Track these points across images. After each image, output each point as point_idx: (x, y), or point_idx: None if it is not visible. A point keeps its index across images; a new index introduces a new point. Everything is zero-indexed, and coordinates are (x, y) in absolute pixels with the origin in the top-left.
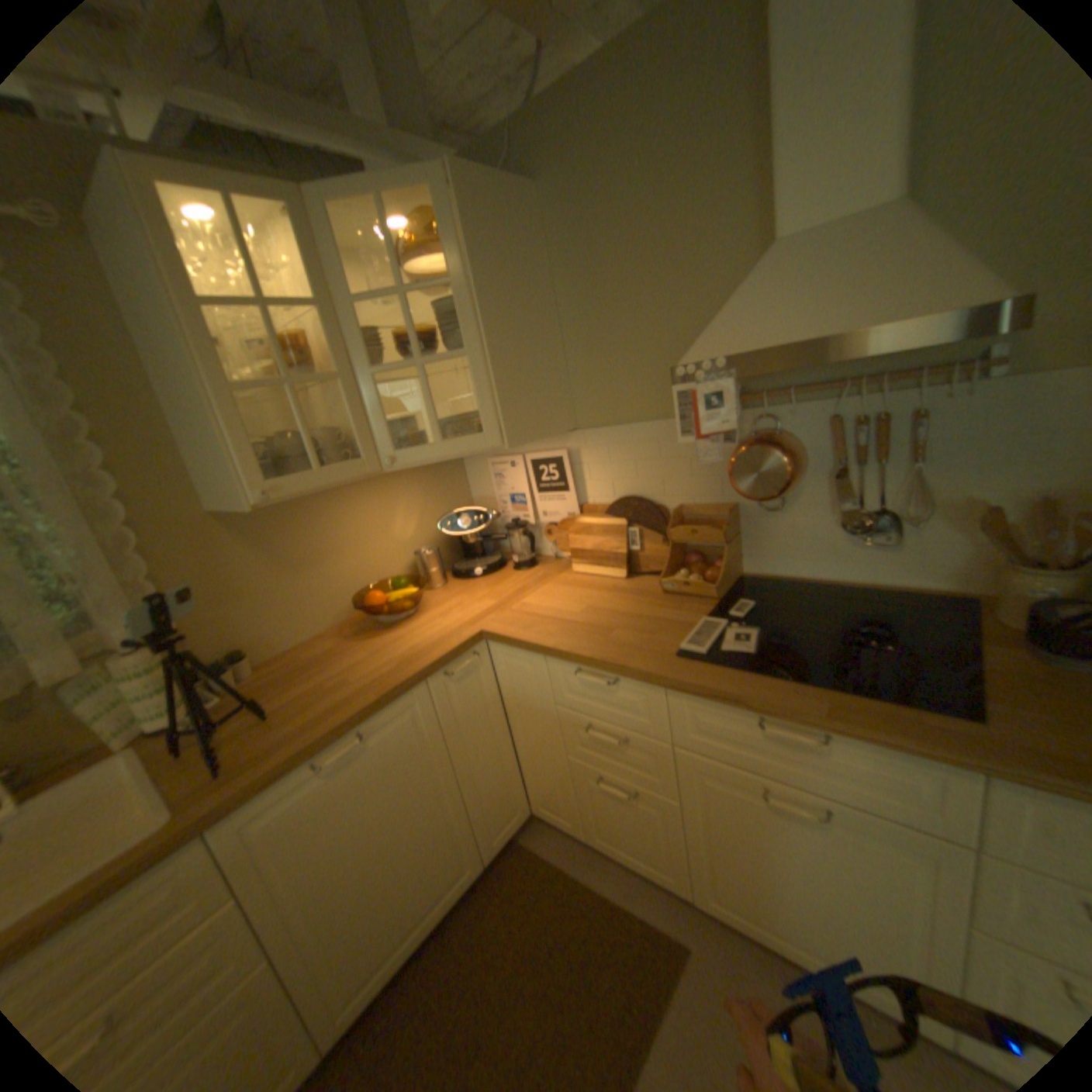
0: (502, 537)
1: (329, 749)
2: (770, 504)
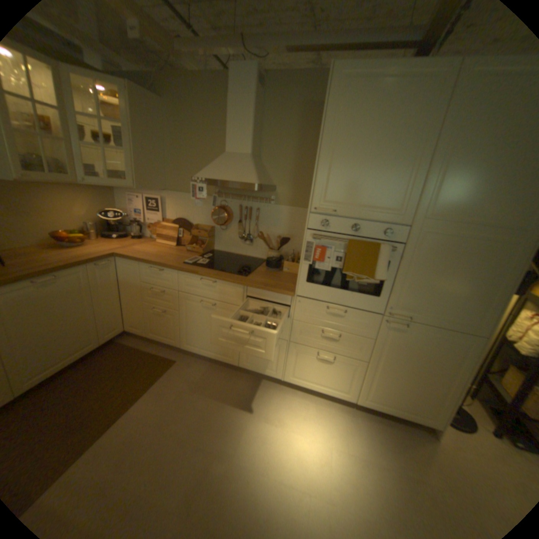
0: (128, 225)
1: (40, 278)
2: (223, 228)
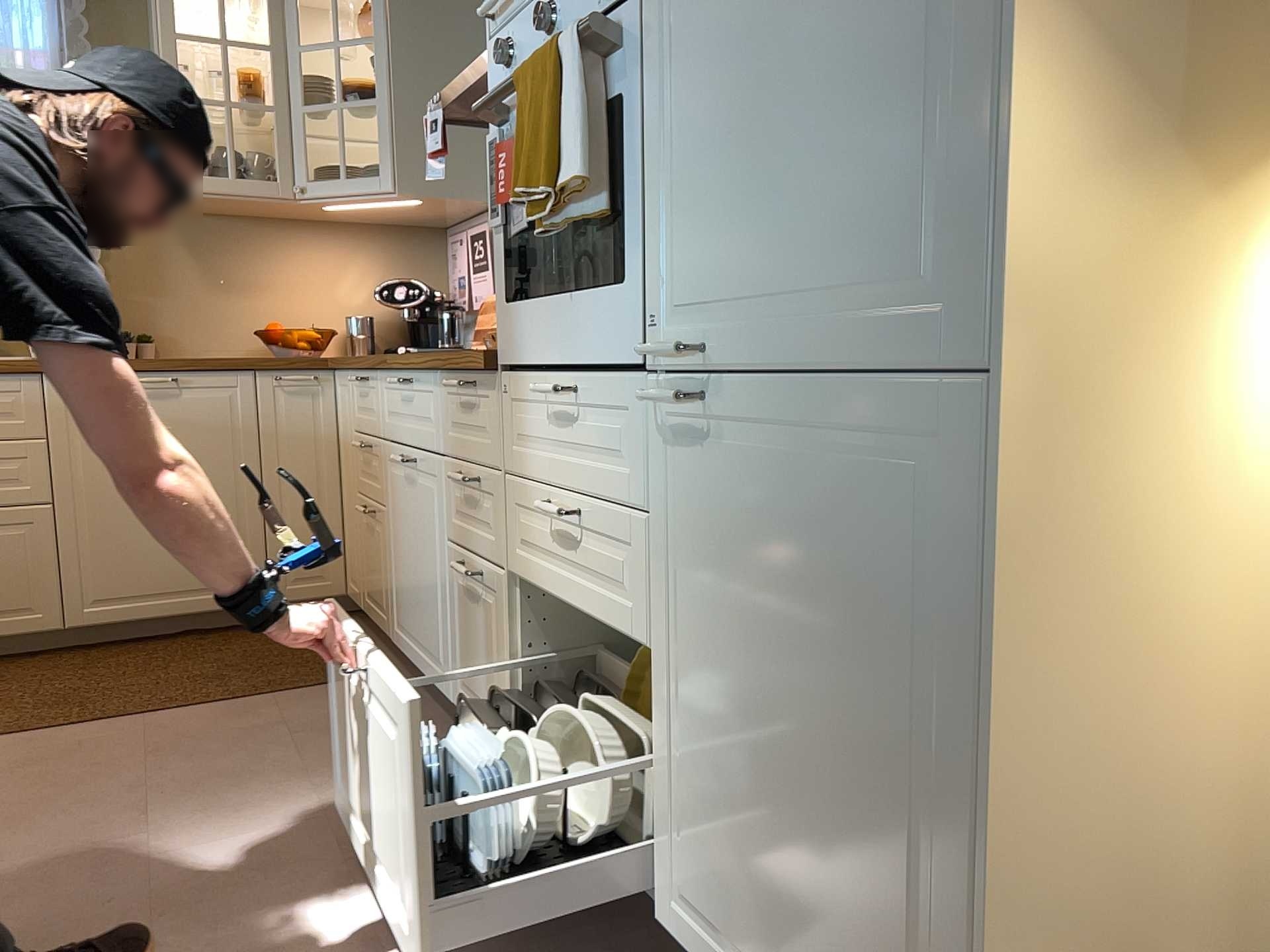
0: (435, 318)
1: (148, 376)
2: None
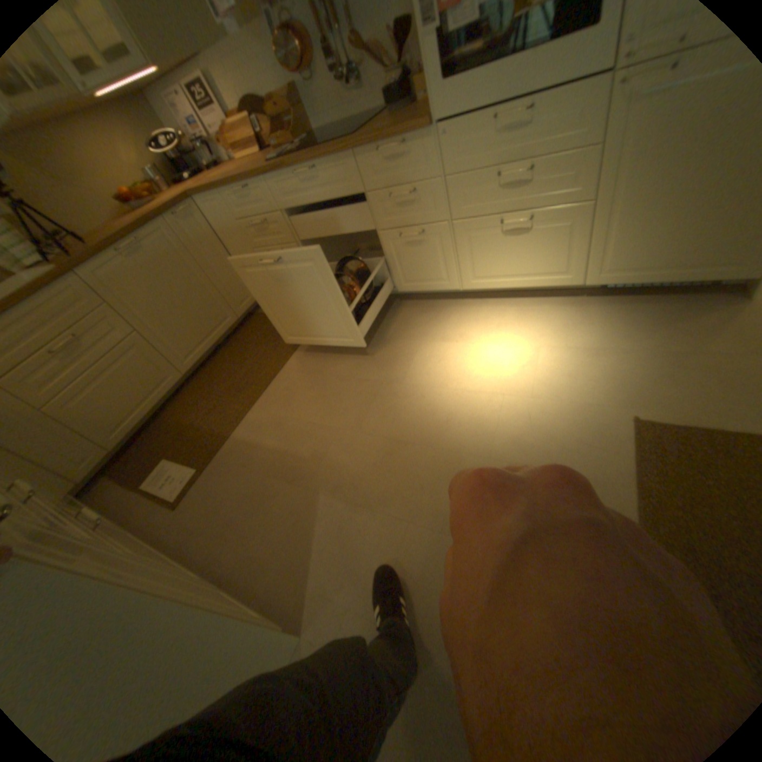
0: (191, 148)
1: (120, 242)
2: (307, 75)
